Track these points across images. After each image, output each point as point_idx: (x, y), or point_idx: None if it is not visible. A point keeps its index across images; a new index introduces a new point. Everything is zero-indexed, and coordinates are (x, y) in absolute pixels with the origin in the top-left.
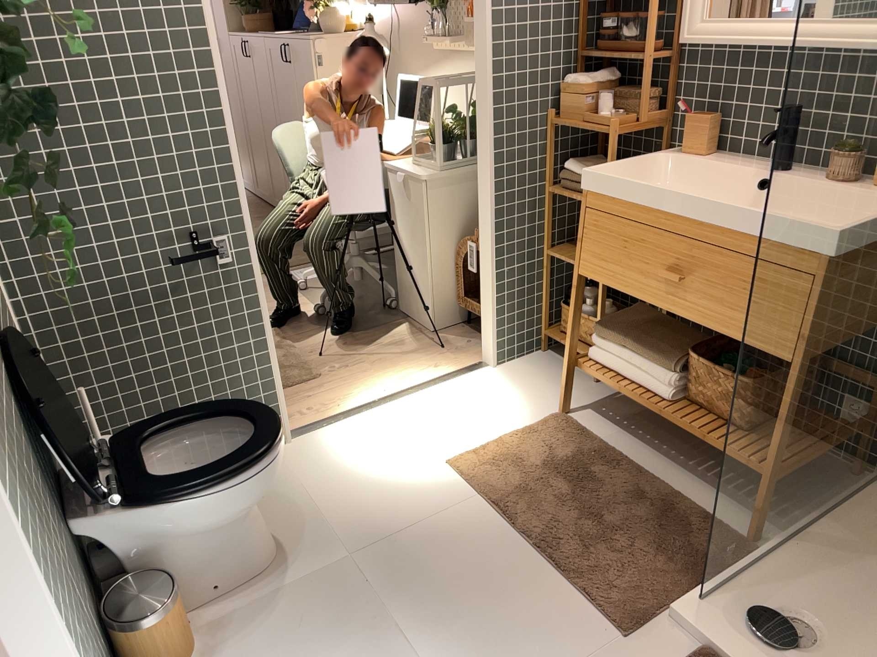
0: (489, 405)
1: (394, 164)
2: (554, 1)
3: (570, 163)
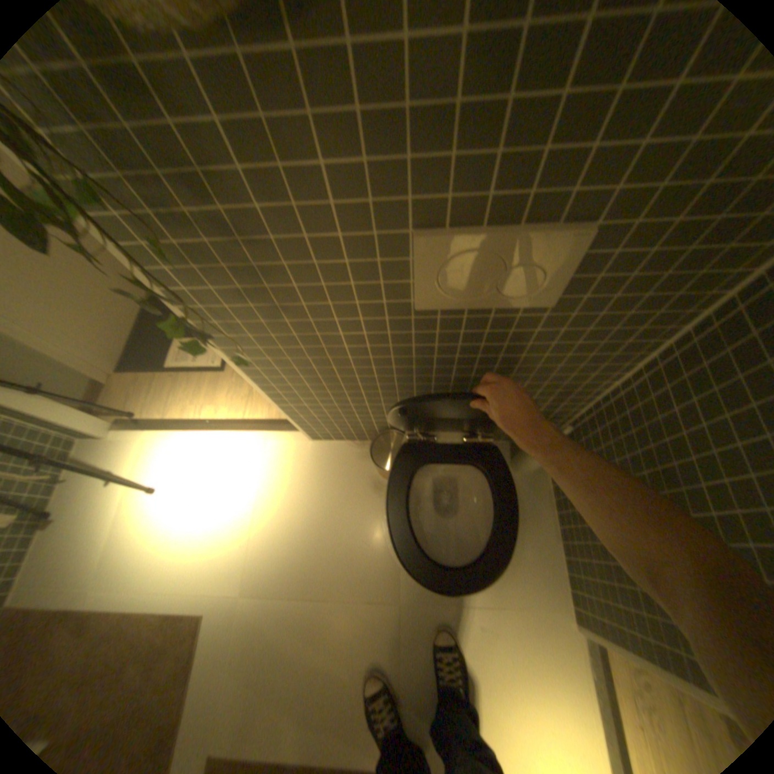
0: None
1: None
2: None
3: None
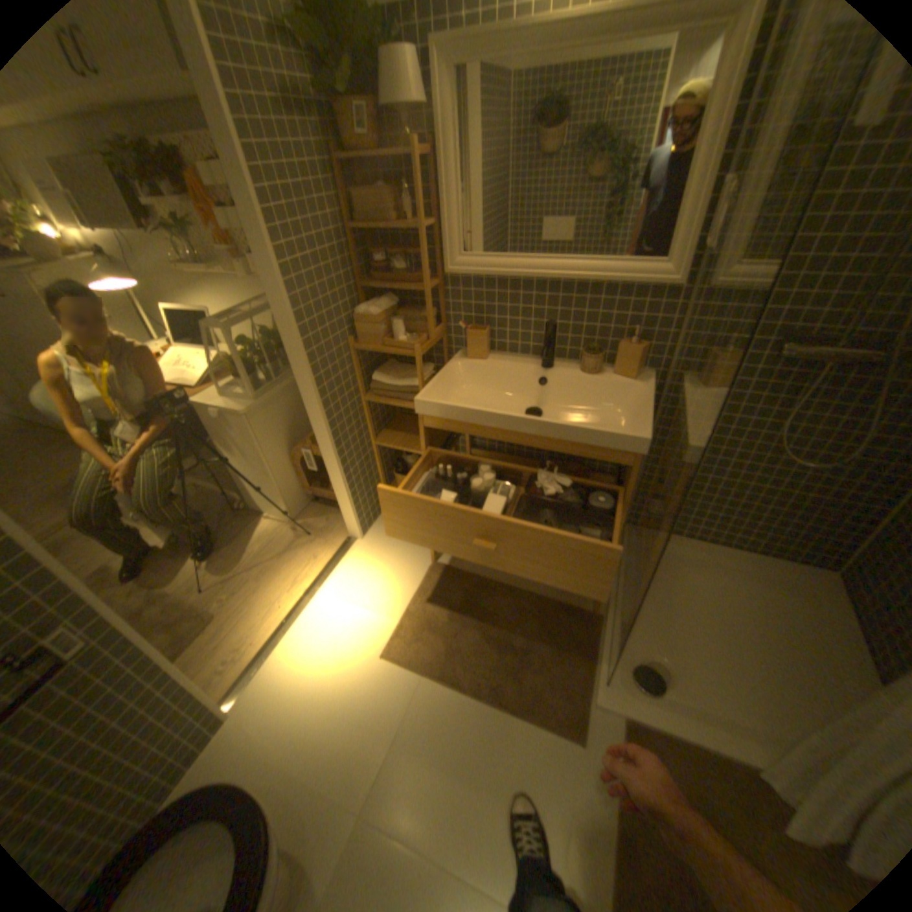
0: (378, 578)
1: (199, 399)
2: (331, 243)
3: (372, 372)
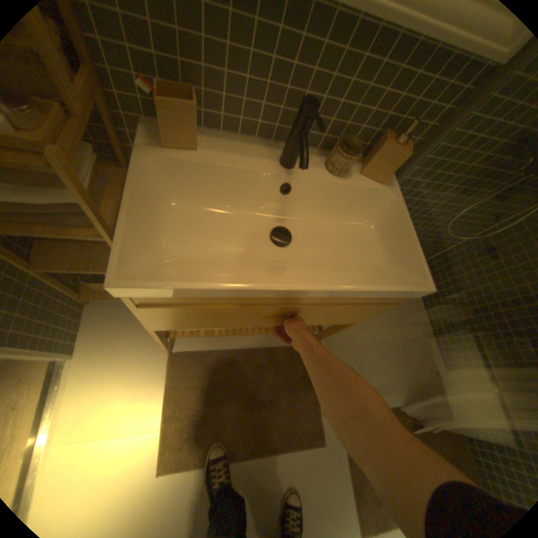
0: (117, 397)
1: None
2: None
3: None
